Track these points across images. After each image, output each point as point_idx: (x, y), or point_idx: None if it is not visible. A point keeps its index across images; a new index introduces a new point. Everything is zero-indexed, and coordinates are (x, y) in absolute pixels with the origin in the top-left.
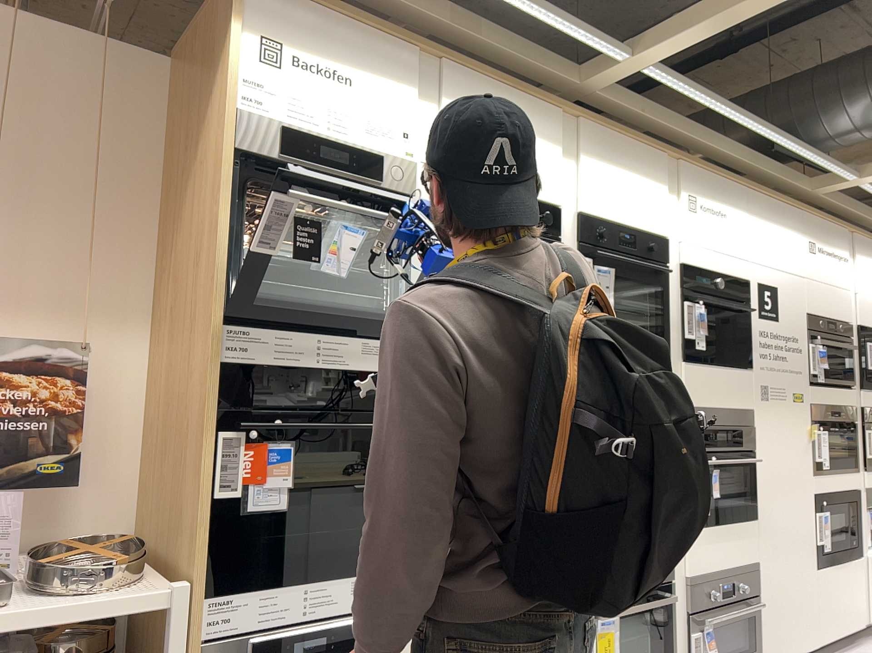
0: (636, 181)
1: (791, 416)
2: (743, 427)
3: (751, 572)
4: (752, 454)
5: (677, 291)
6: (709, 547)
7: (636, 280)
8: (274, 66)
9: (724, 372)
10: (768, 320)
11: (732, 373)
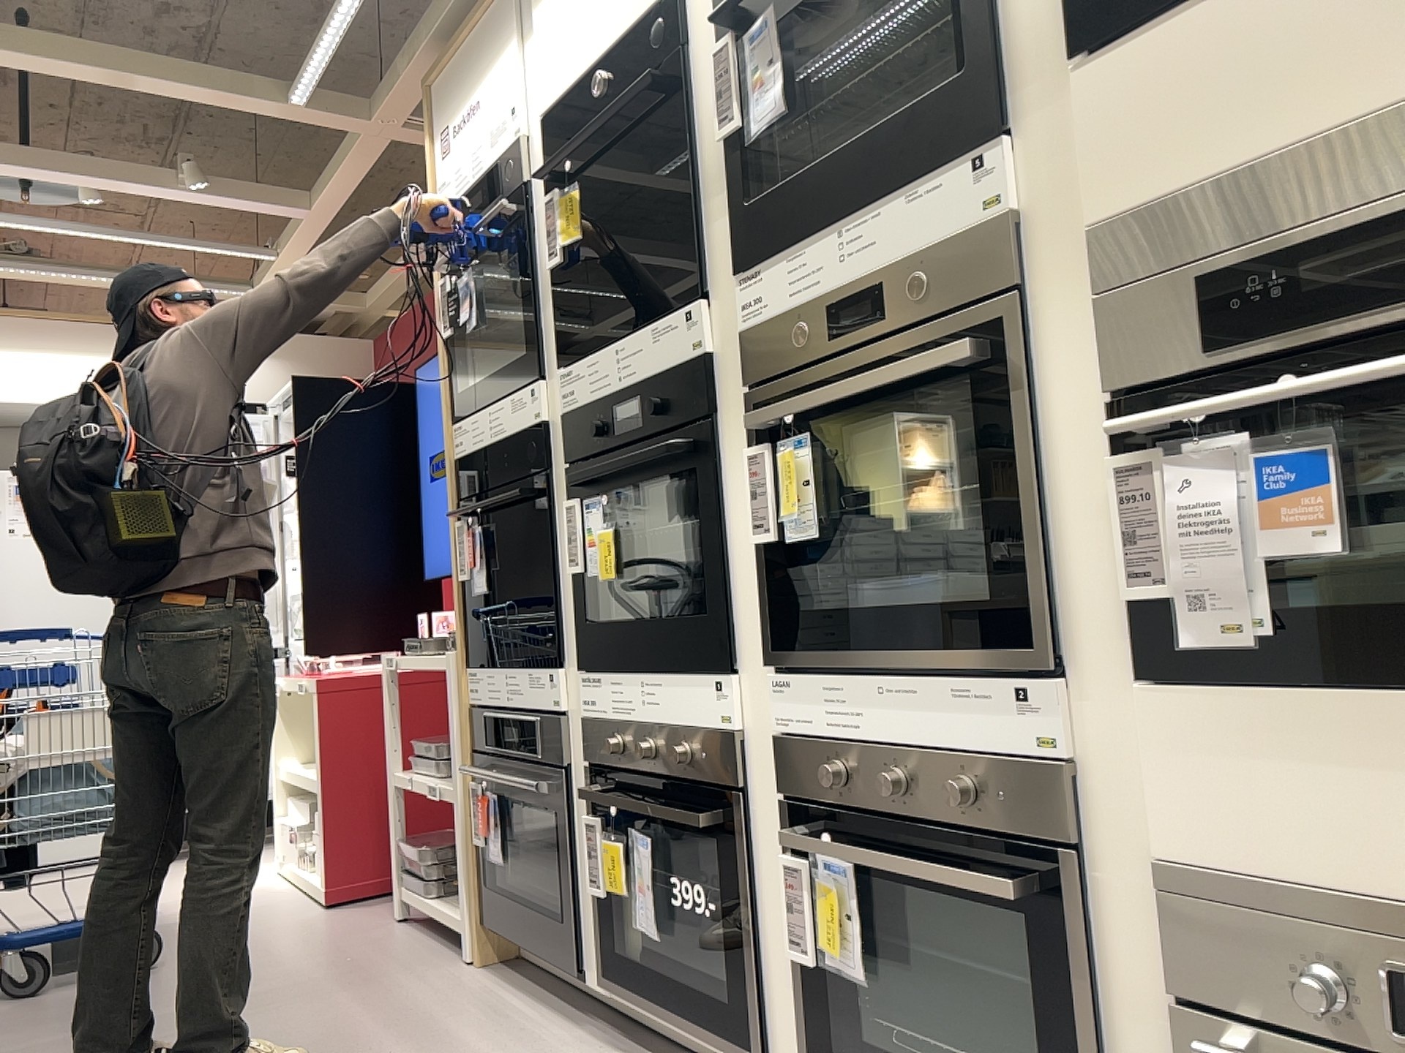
0: None
1: None
2: None
3: None
4: None
5: None
6: (1297, 780)
7: None
8: (445, 156)
9: None
10: None
11: None
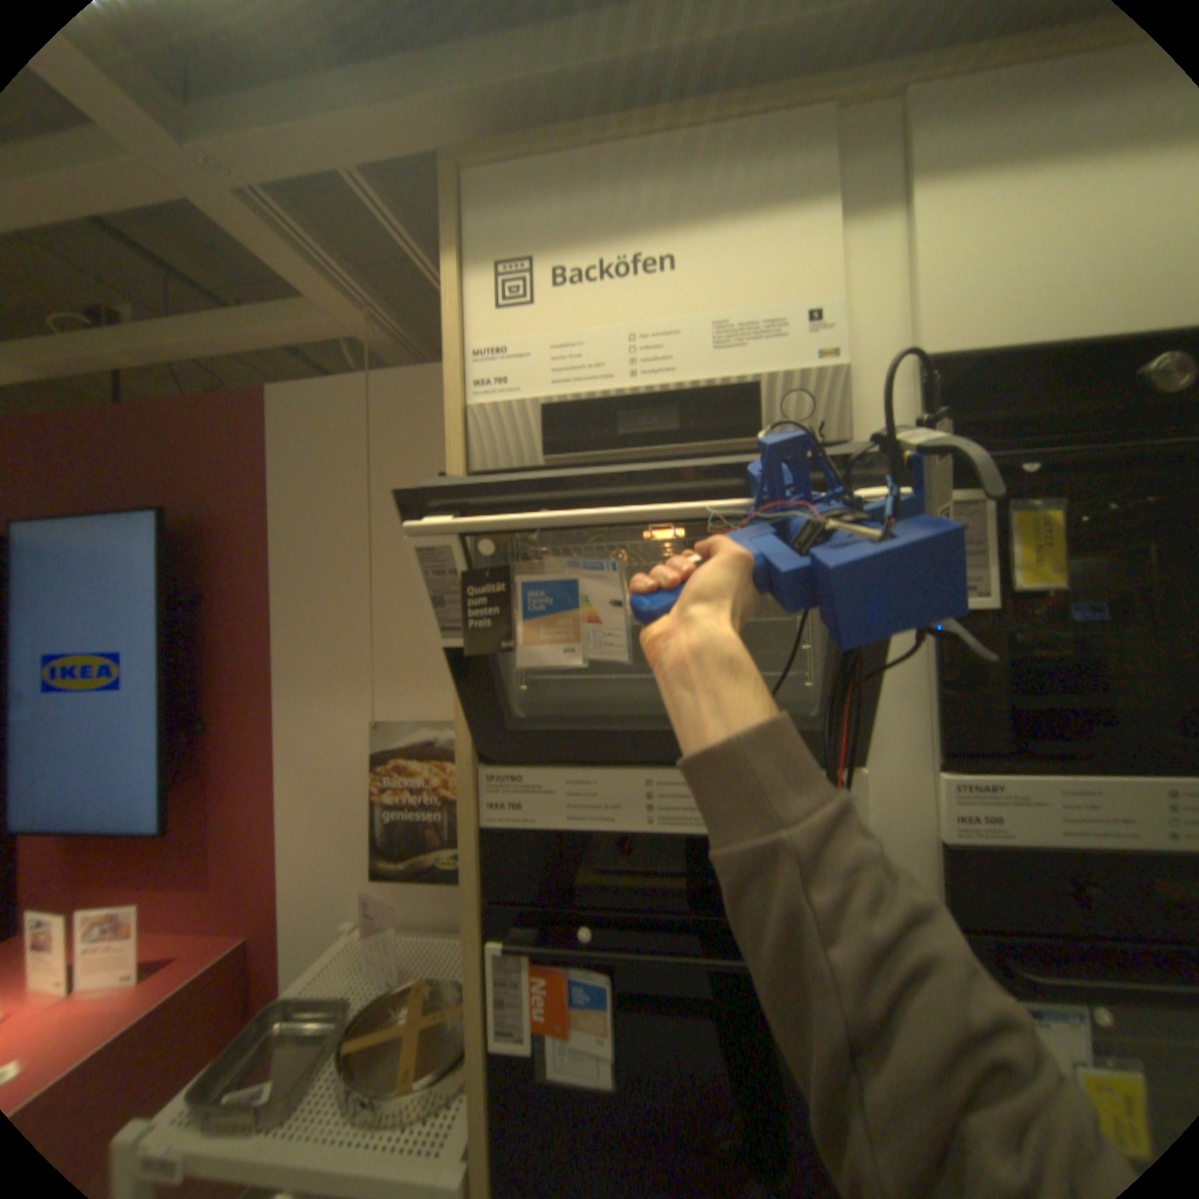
0: None
1: None
2: None
3: None
4: None
5: None
6: None
7: None
8: (513, 300)
9: None
10: None
11: None
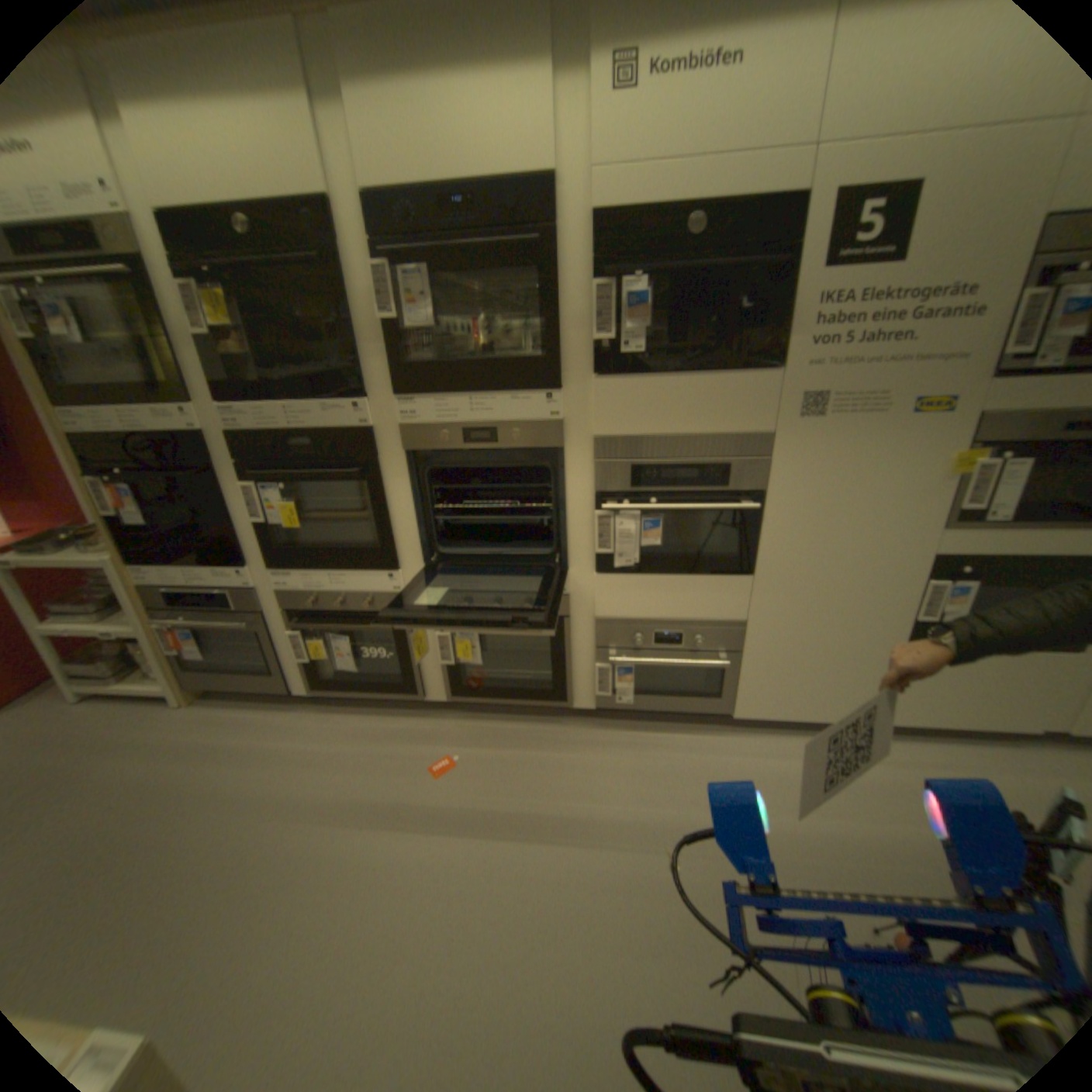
0: (466, 83)
1: (901, 439)
2: (739, 462)
3: (725, 631)
4: (756, 498)
5: (585, 265)
6: (637, 596)
7: (484, 268)
8: None
9: (696, 382)
10: (865, 264)
11: (720, 381)
